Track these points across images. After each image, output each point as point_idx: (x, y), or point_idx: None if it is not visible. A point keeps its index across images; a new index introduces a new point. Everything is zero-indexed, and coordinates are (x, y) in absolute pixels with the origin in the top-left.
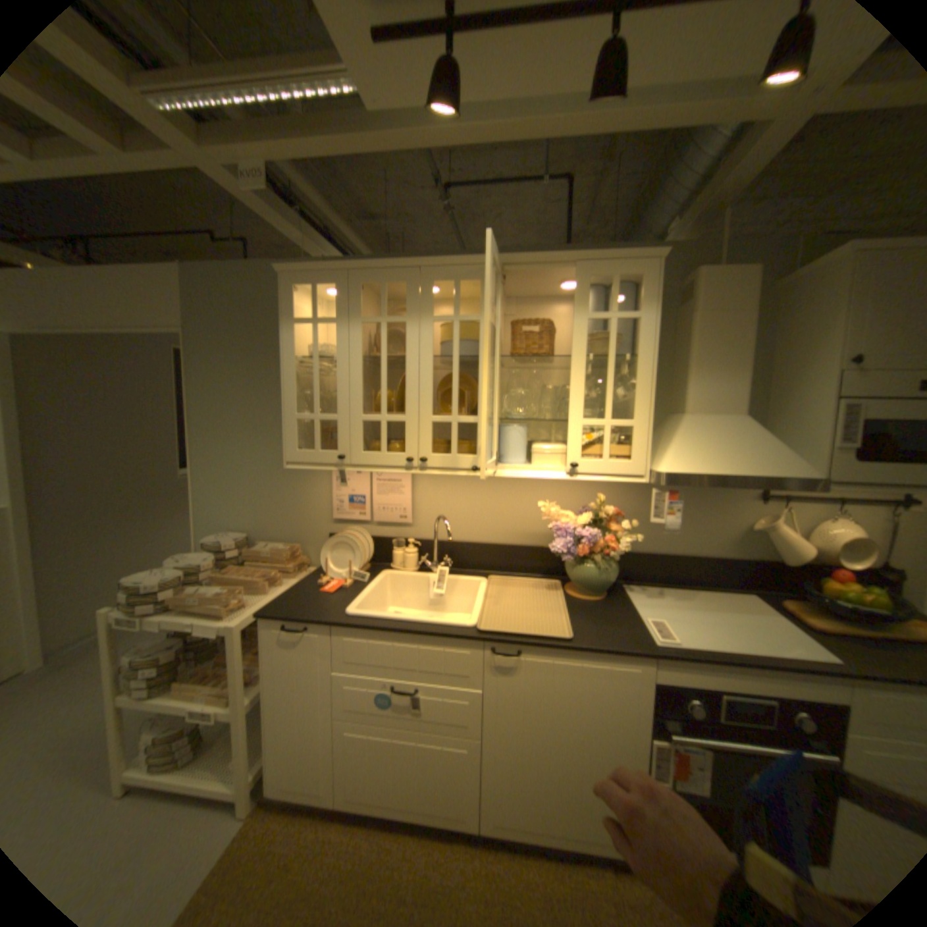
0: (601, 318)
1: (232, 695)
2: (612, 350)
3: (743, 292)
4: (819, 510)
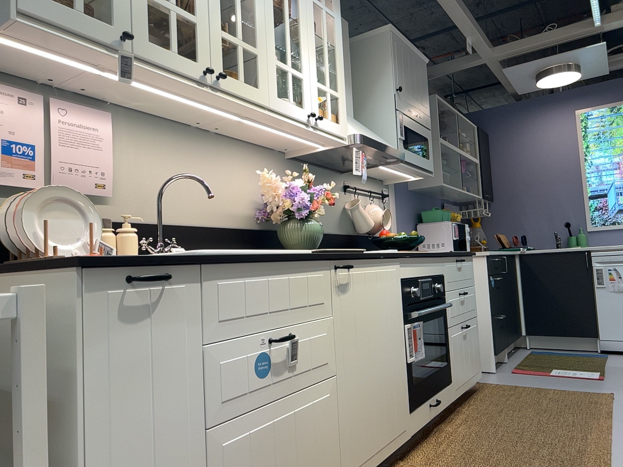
0: (319, 5)
1: (25, 465)
2: (325, 33)
3: (345, 36)
4: (363, 199)
